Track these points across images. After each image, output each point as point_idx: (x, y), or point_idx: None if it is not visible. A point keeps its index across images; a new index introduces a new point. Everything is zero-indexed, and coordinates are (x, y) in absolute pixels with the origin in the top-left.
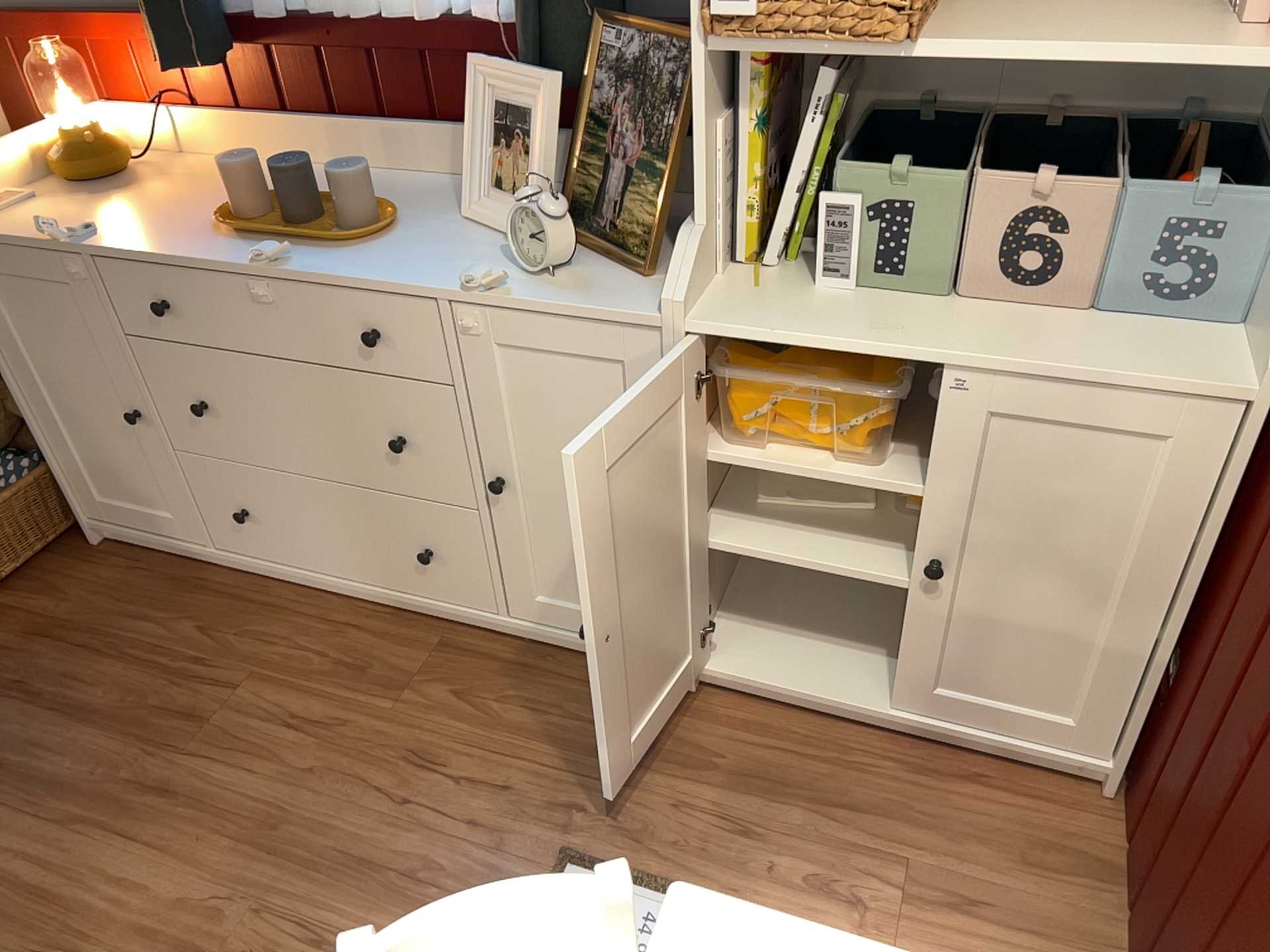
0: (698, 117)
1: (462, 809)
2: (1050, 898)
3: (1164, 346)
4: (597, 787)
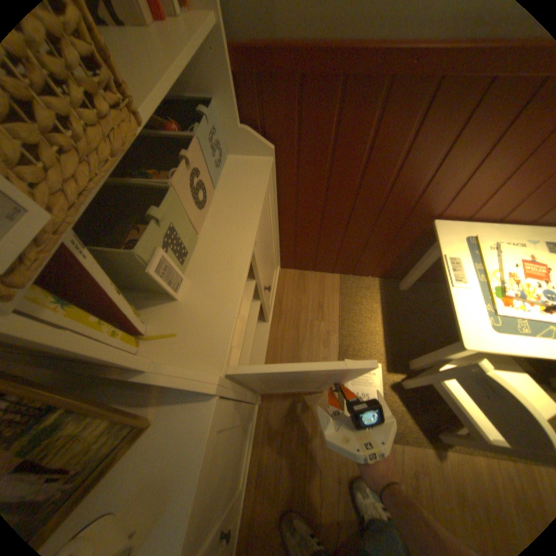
0: (67, 344)
1: (337, 491)
2: (314, 286)
3: (241, 172)
4: (312, 428)
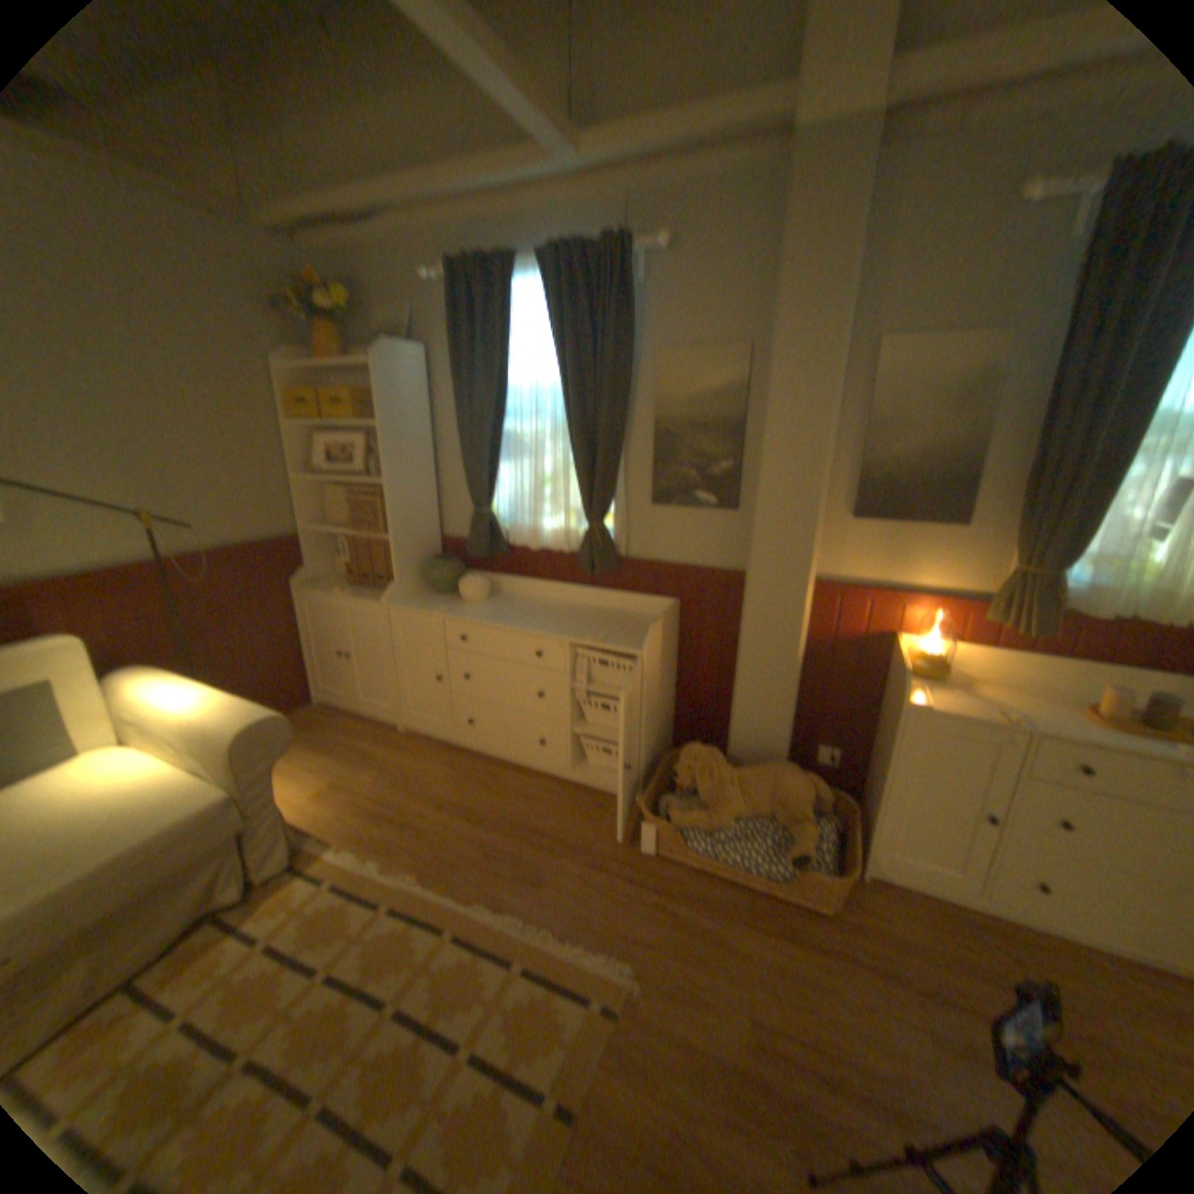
0: None
1: None
2: None
3: None
4: None
